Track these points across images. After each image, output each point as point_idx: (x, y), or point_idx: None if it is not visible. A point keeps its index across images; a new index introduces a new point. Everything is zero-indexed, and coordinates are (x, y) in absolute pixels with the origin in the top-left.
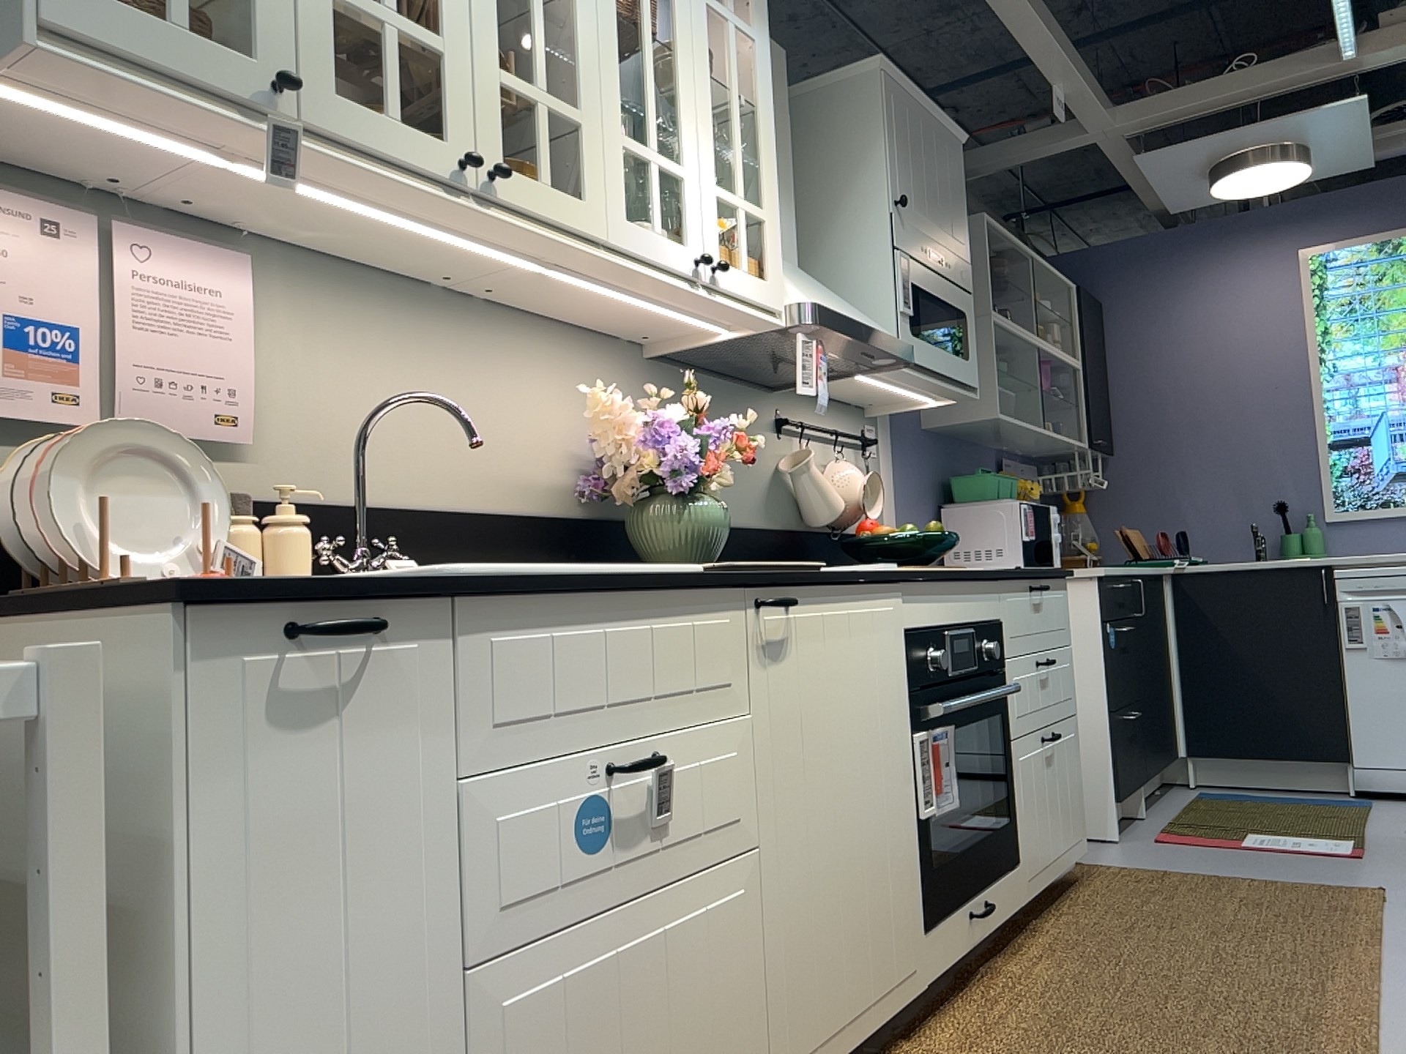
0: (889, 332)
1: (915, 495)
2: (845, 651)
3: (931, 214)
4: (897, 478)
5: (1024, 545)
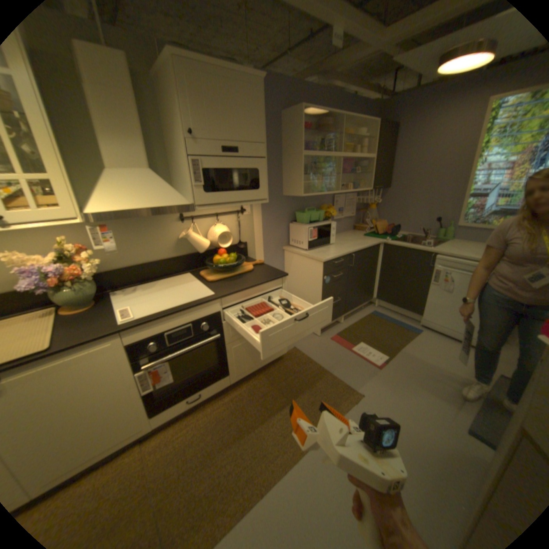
0: (177, 200)
1: (273, 222)
2: (62, 373)
3: (224, 127)
4: (262, 219)
5: (309, 242)
